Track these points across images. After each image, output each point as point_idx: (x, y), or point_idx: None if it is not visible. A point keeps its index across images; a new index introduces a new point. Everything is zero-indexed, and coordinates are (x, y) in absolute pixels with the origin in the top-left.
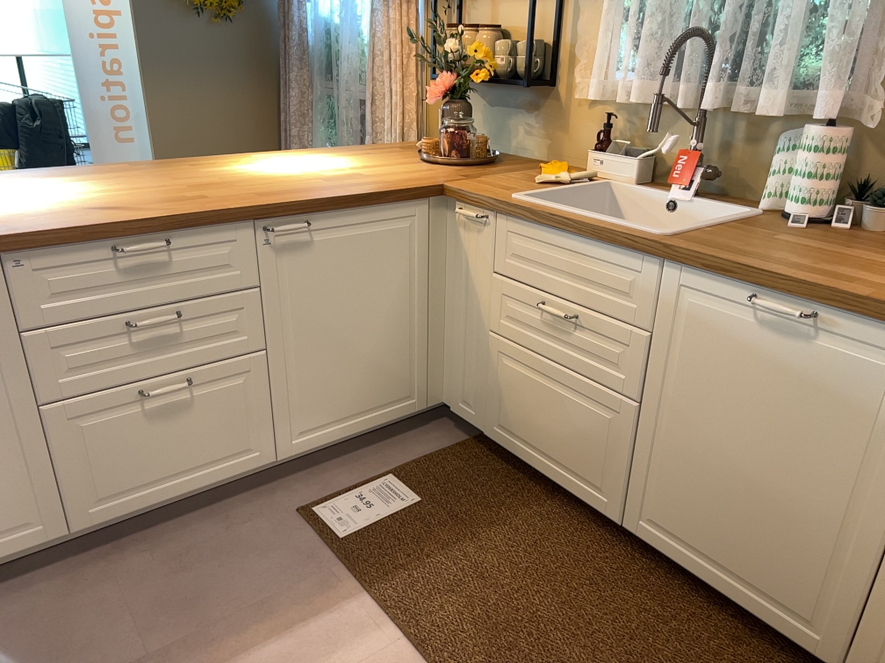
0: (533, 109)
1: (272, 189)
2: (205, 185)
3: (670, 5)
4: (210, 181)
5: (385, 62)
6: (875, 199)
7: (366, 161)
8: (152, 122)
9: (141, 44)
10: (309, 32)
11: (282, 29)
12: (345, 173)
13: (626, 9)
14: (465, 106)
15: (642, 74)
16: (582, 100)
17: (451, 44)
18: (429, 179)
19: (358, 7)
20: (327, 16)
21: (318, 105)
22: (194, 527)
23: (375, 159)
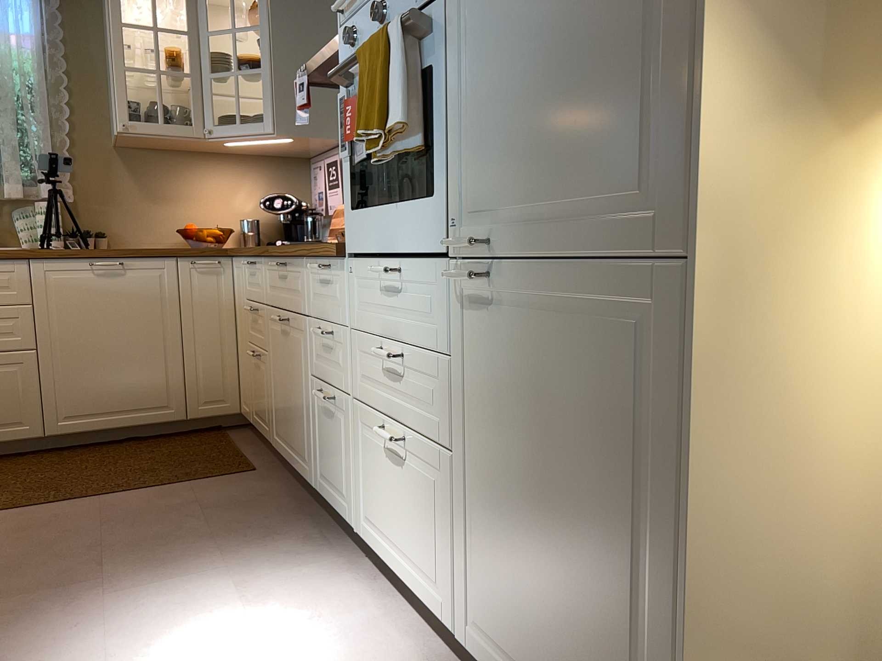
0: None
1: None
2: None
3: None
4: None
5: None
6: (85, 234)
7: None
8: None
9: None
10: None
11: None
12: None
13: None
14: None
15: None
16: None
17: None
18: None
19: None
20: None
21: None
22: None
23: None
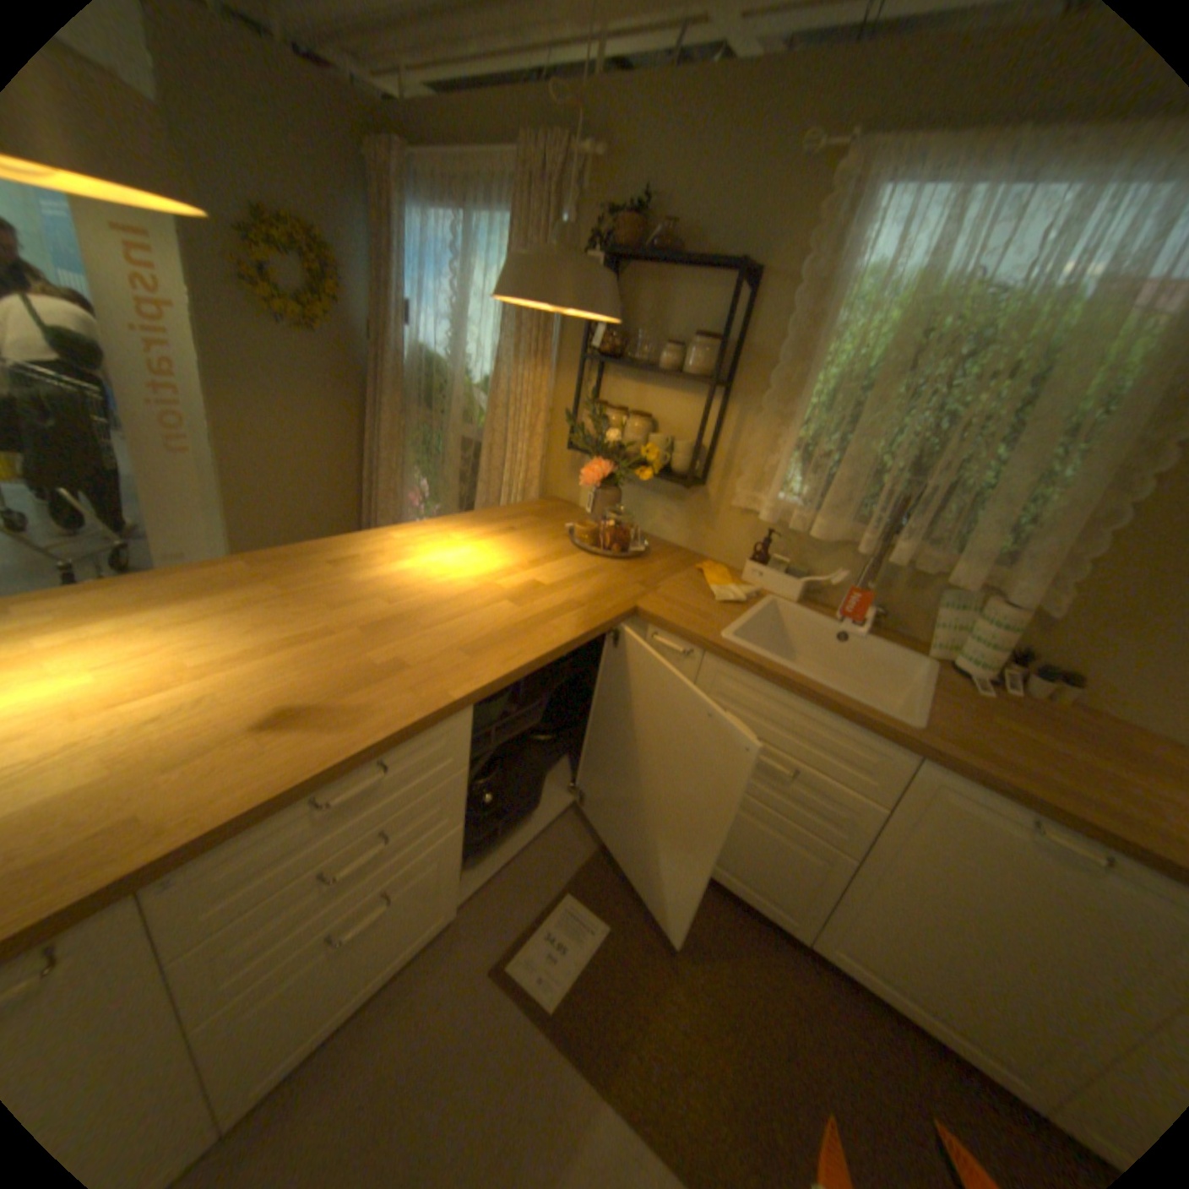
0: (677, 497)
1: (471, 633)
2: (379, 623)
3: (870, 455)
4: (379, 609)
5: (510, 416)
6: (1050, 673)
7: (523, 547)
8: (212, 433)
9: (198, 344)
10: (404, 354)
11: (367, 341)
12: (524, 582)
13: (806, 438)
14: (618, 493)
15: (827, 509)
16: (739, 505)
17: (614, 432)
18: (614, 591)
19: (470, 344)
20: (427, 342)
21: (412, 431)
22: (374, 1036)
23: (530, 543)
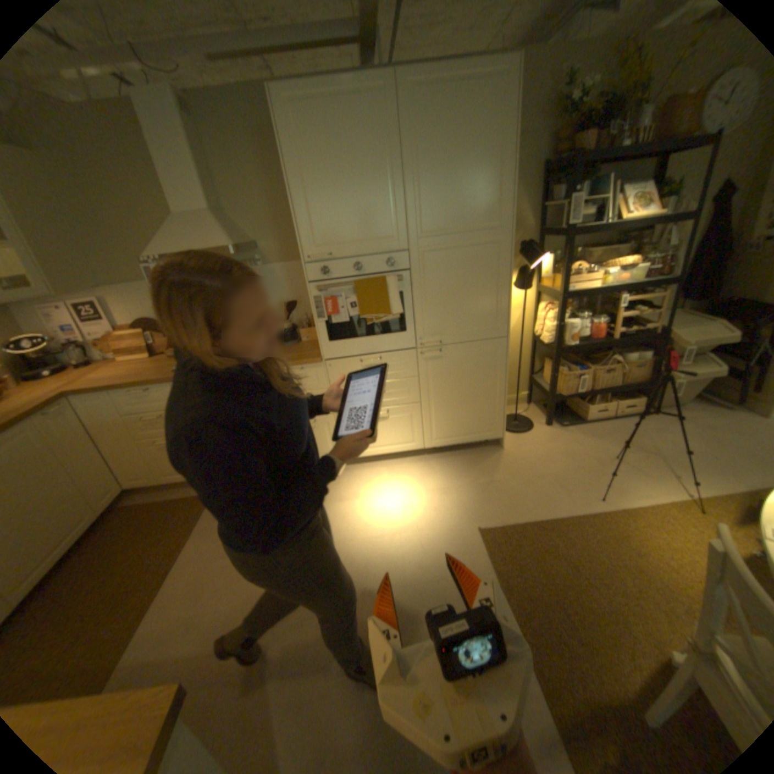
0: None
1: None
2: None
3: None
4: None
5: None
6: None
7: None
8: None
9: None
10: None
11: None
12: None
13: None
14: None
15: None
16: None
17: None
18: None
19: None
20: None
21: None
22: None
23: None
